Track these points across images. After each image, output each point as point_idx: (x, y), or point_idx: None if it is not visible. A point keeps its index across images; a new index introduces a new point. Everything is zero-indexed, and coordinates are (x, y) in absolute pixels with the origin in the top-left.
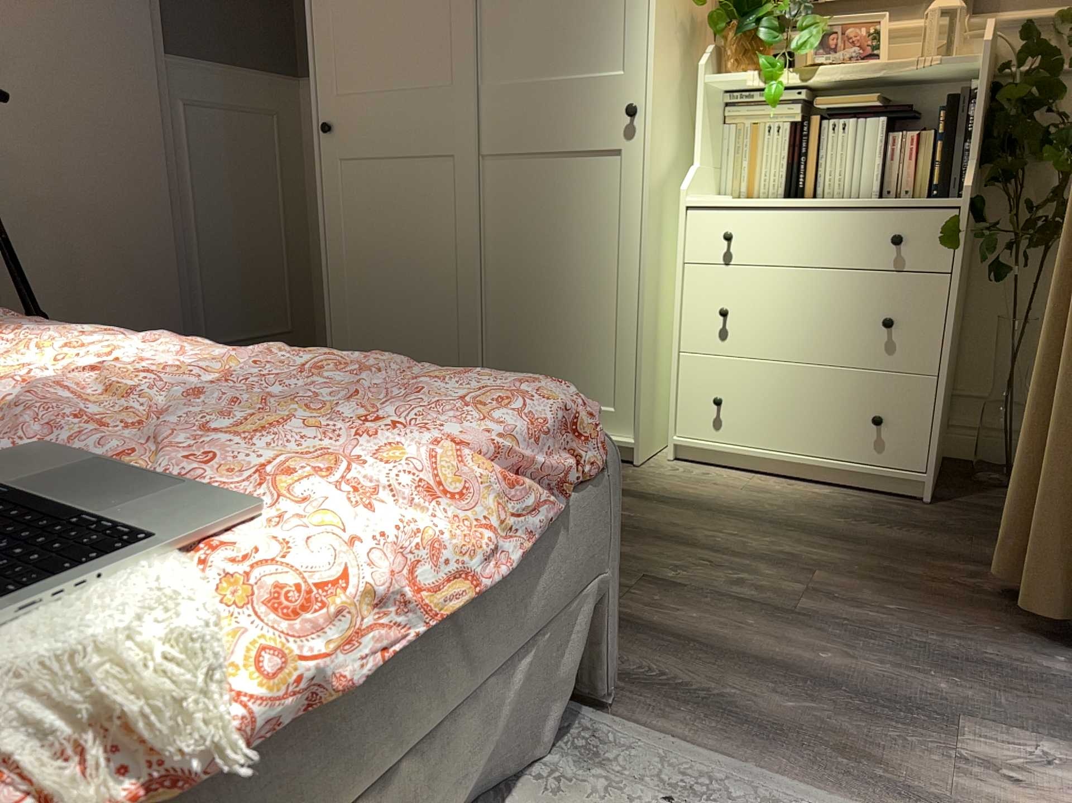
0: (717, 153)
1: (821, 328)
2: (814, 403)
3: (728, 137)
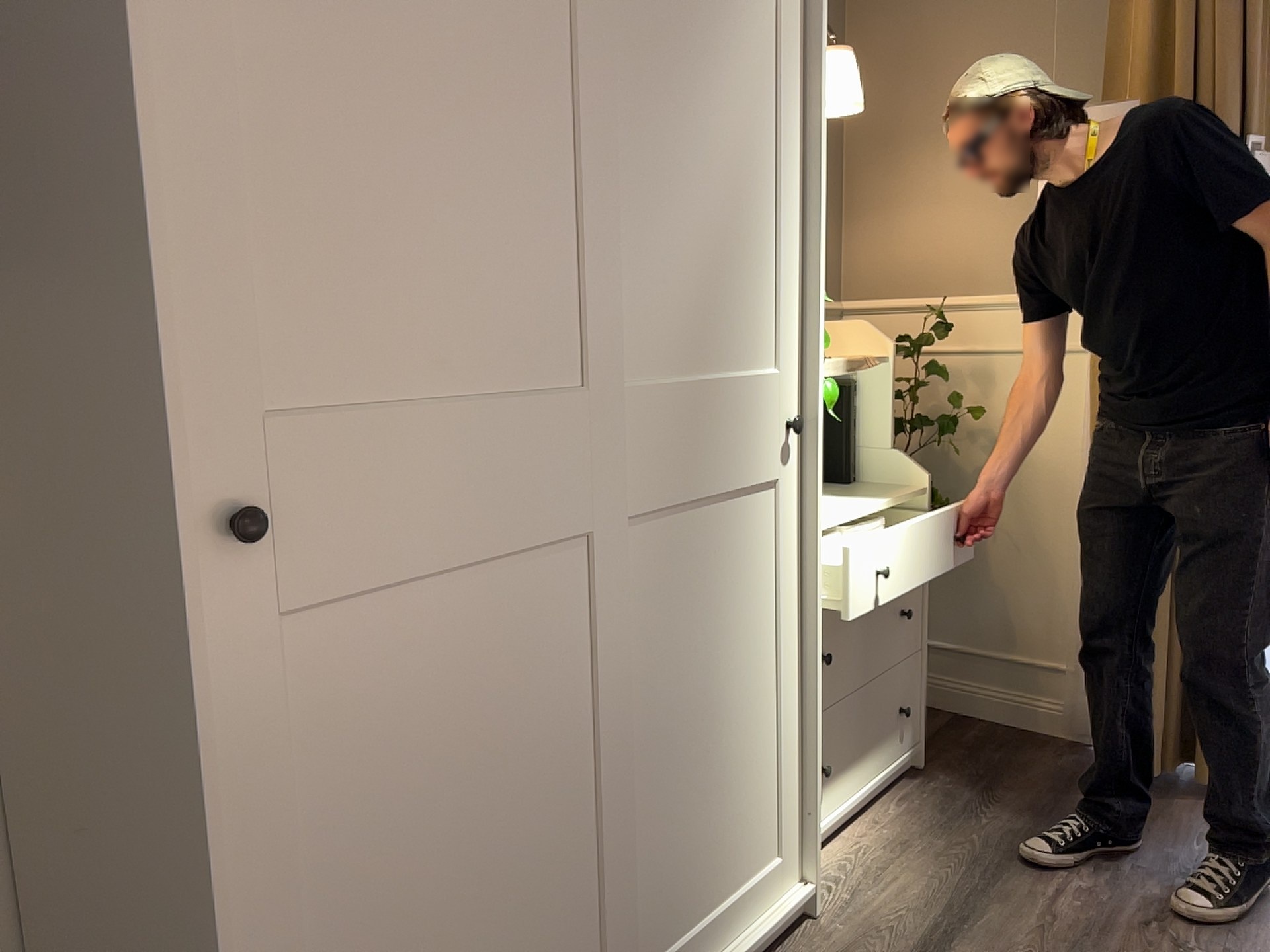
0: None
1: (868, 636)
2: (867, 715)
3: None
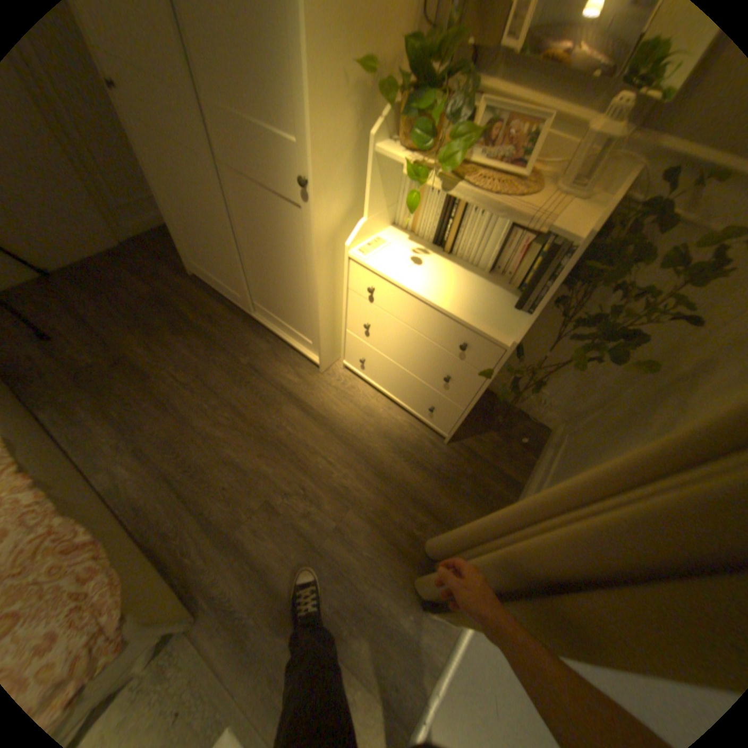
0: (394, 194)
1: (414, 359)
2: (406, 385)
3: (405, 180)
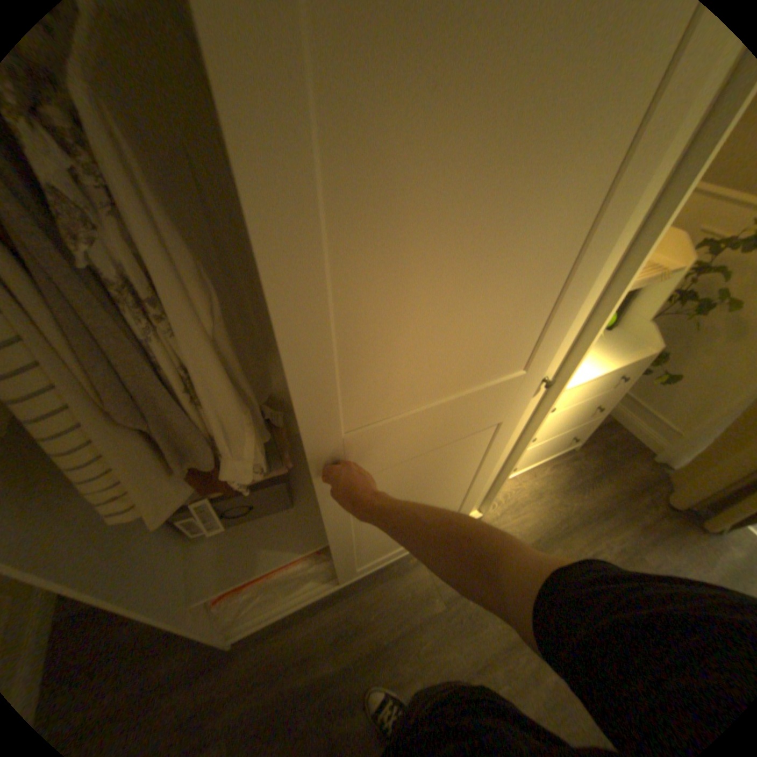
0: None
1: (570, 422)
2: (552, 446)
3: None
